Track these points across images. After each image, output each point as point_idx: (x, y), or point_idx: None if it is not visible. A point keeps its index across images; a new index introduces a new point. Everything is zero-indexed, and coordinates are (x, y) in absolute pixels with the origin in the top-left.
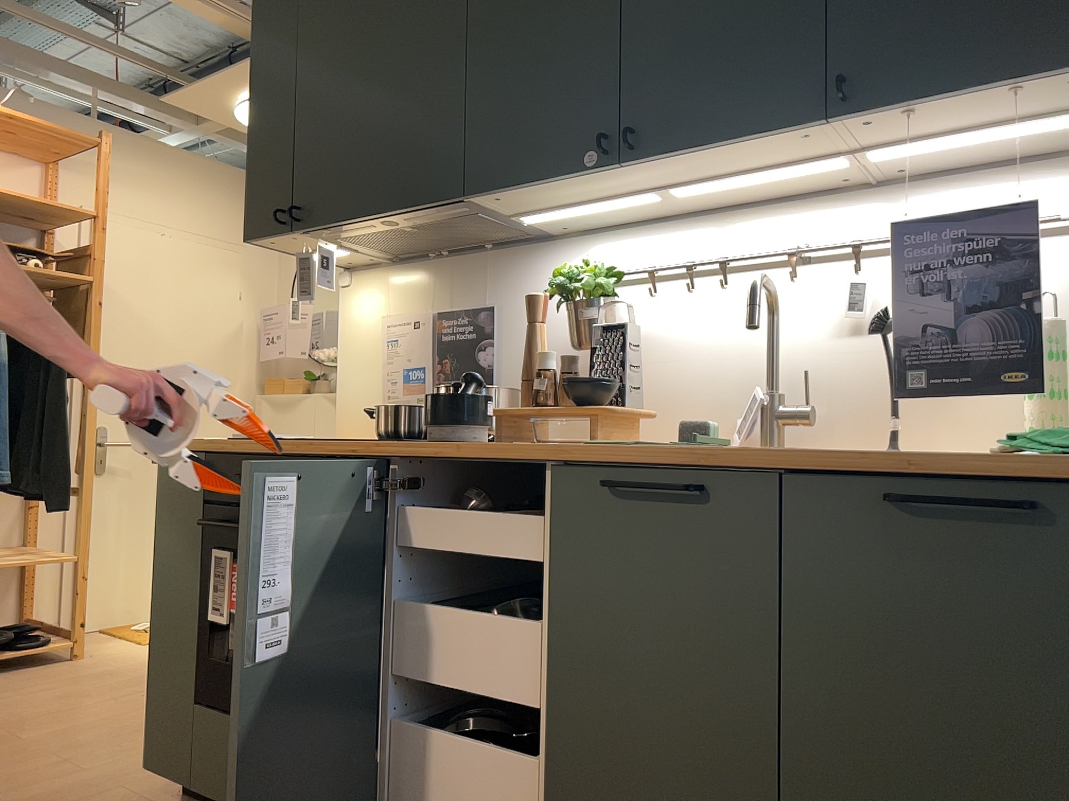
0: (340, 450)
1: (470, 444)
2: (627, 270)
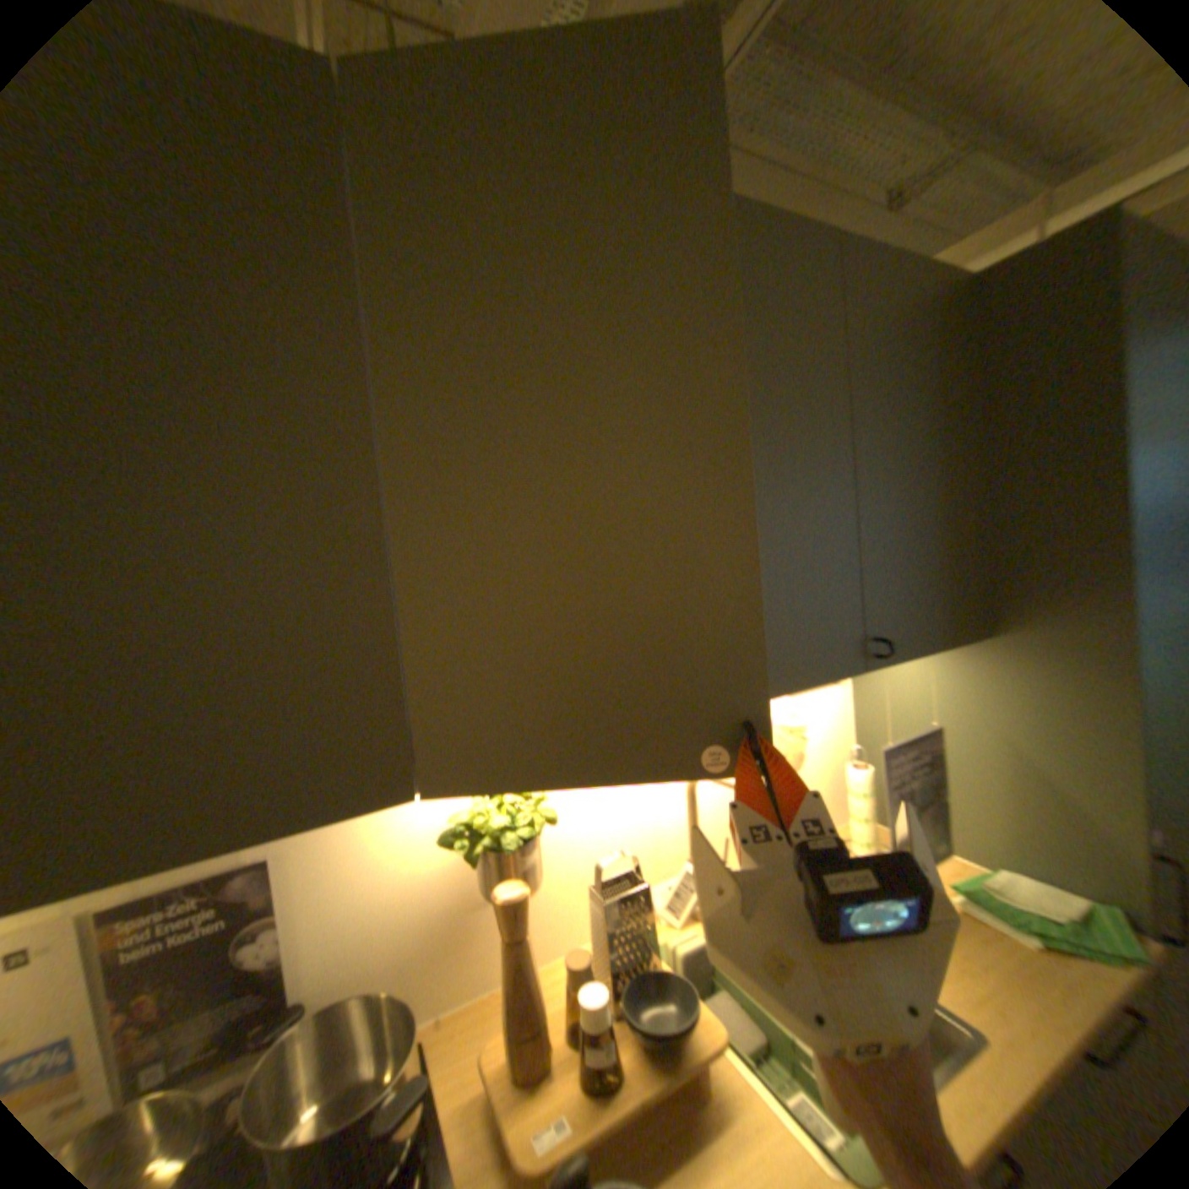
0: None
1: None
2: None
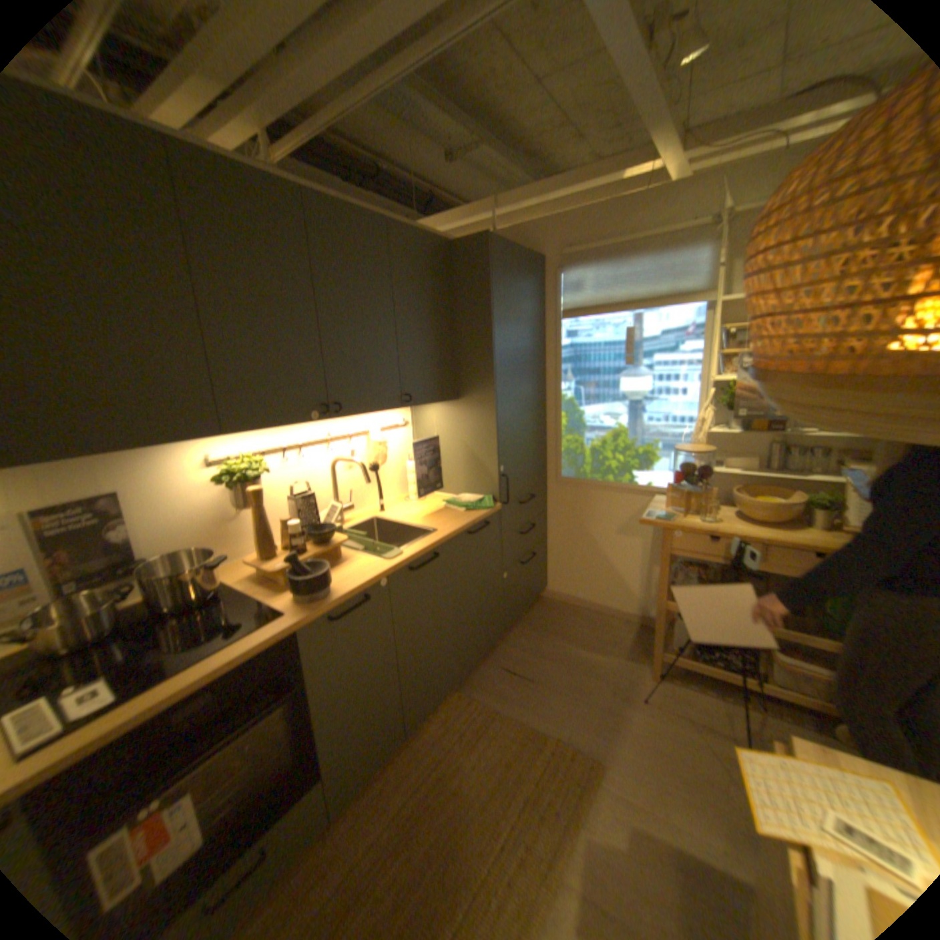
0: (248, 651)
1: (331, 590)
2: (249, 455)
